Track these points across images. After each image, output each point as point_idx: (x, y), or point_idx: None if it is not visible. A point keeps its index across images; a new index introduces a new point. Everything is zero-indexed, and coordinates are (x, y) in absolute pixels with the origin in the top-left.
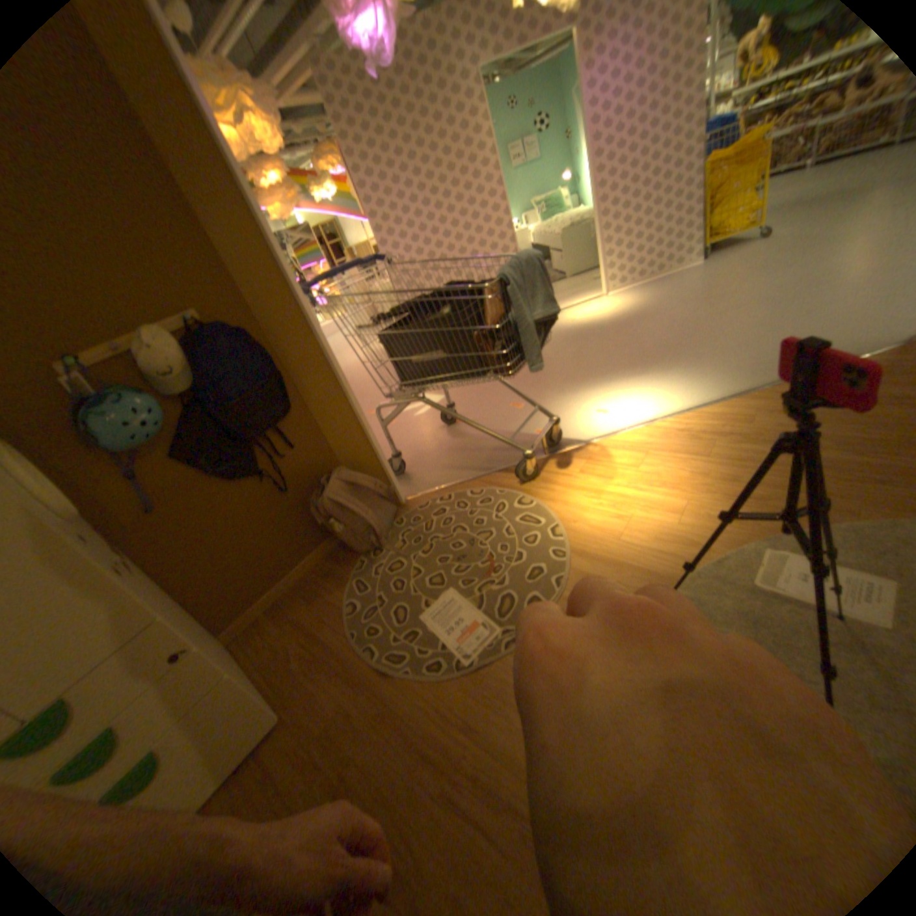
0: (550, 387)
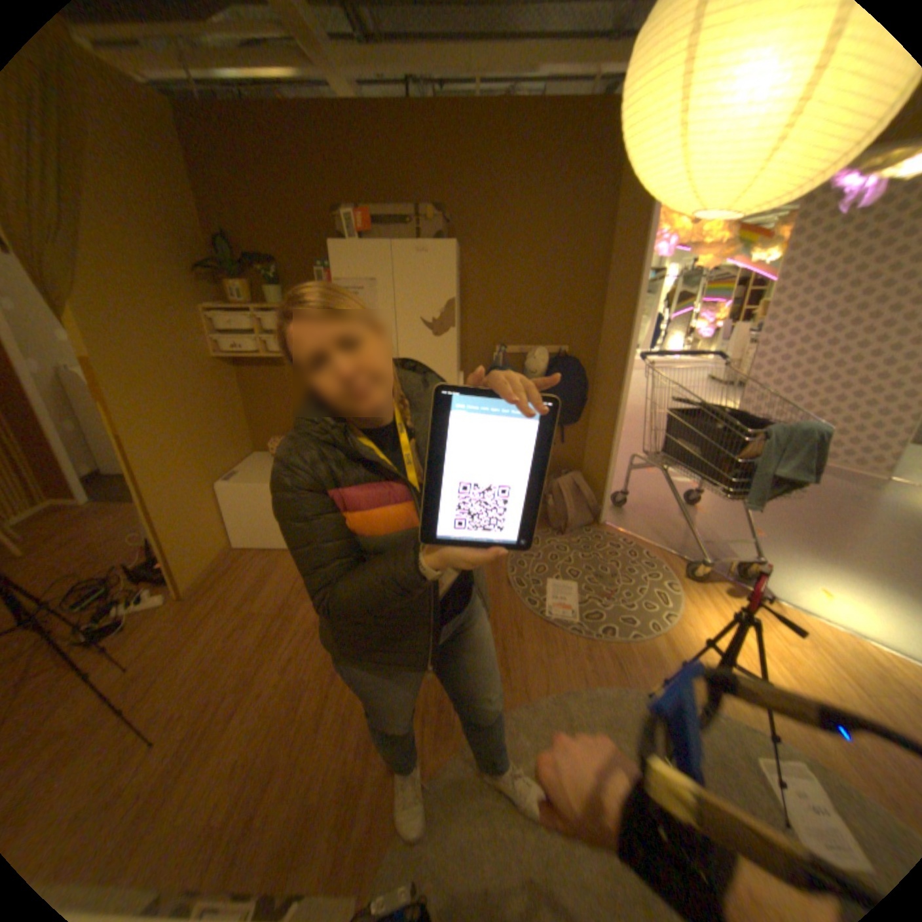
0: (806, 544)
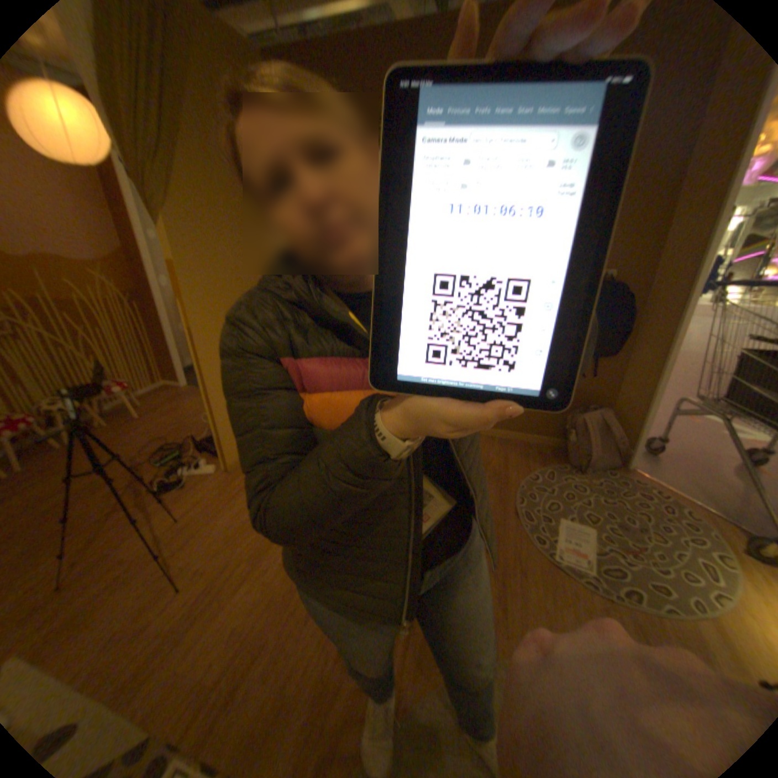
0: None
